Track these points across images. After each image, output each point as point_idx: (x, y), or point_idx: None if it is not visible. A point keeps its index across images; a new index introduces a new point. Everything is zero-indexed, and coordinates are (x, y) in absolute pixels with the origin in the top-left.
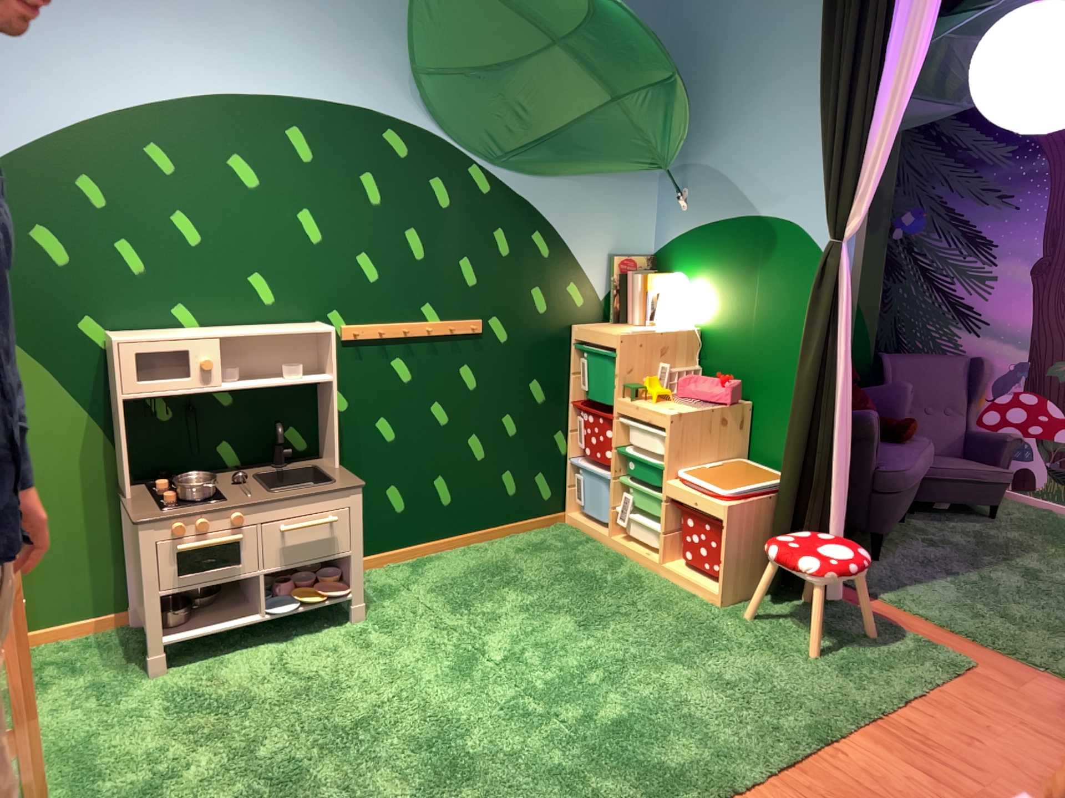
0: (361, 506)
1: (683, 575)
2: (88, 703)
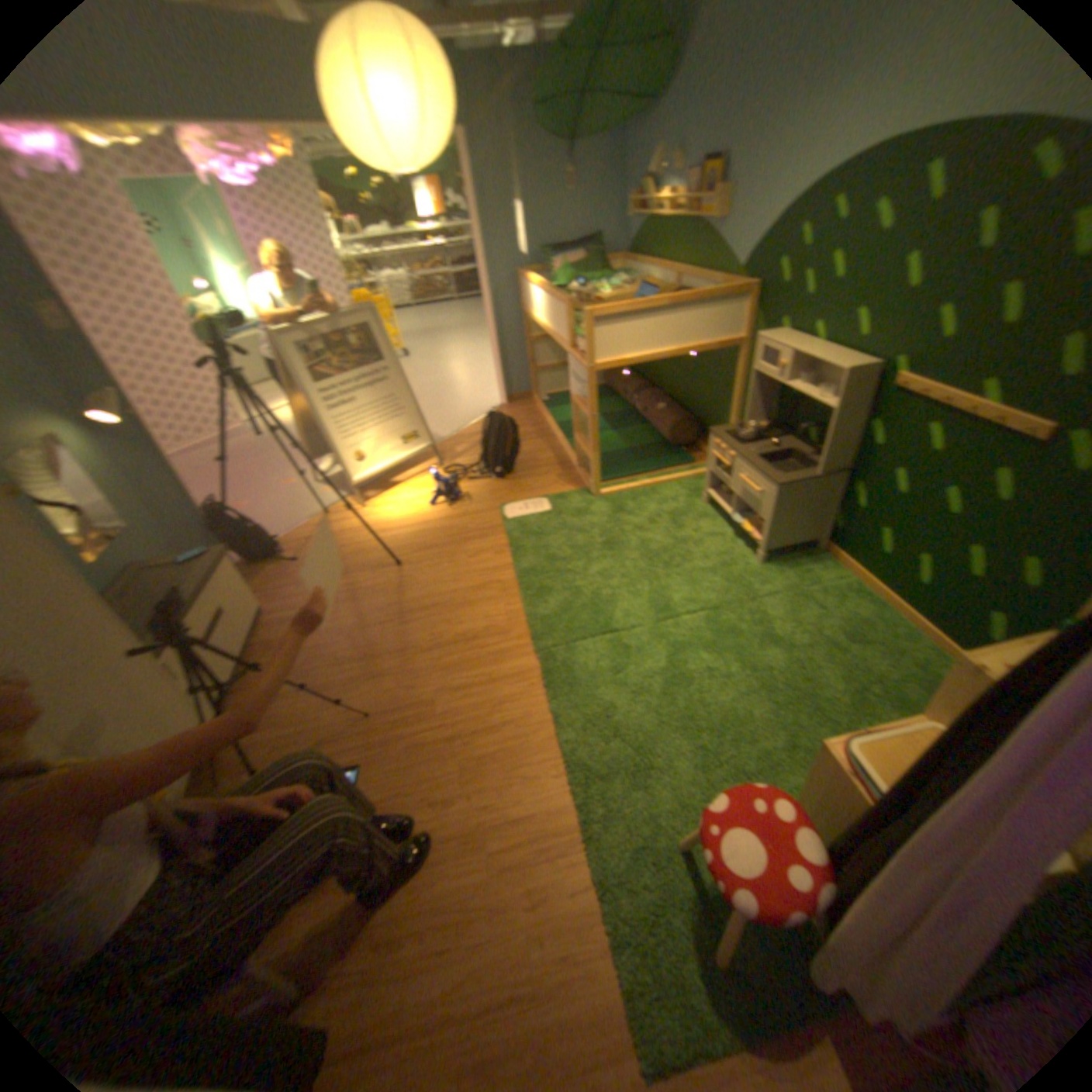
0: (773, 498)
1: None
2: (682, 491)
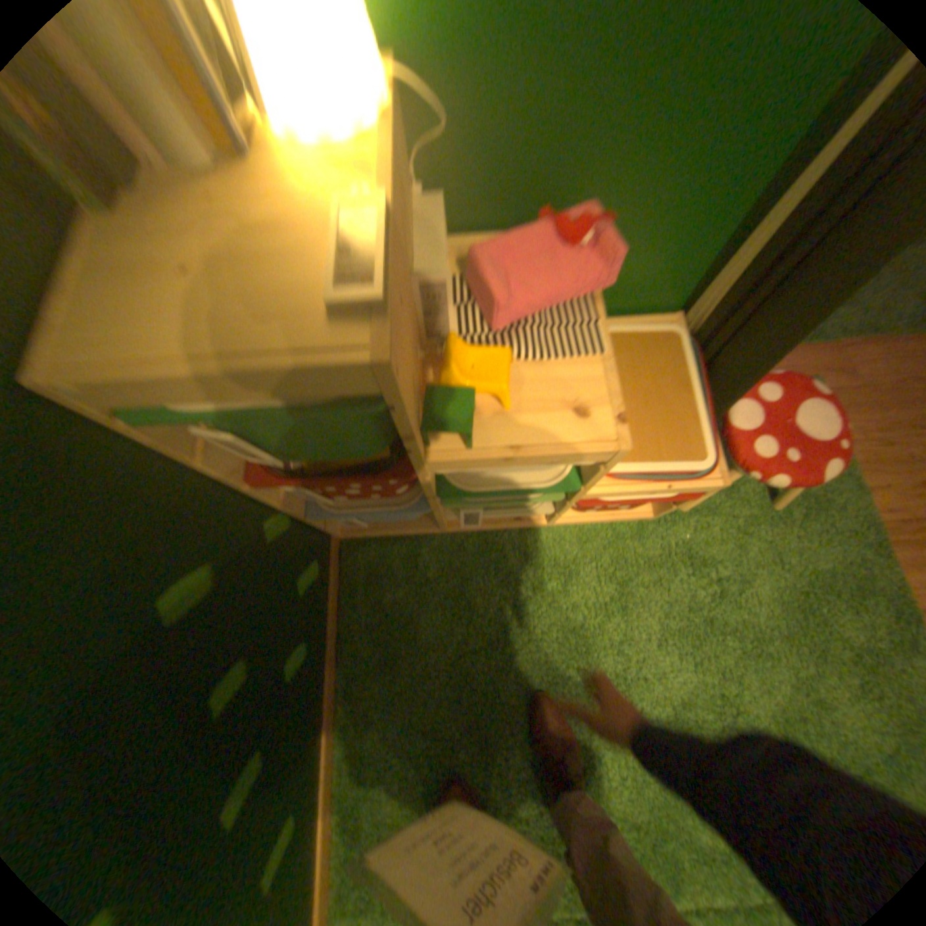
0: None
1: (586, 515)
2: None
